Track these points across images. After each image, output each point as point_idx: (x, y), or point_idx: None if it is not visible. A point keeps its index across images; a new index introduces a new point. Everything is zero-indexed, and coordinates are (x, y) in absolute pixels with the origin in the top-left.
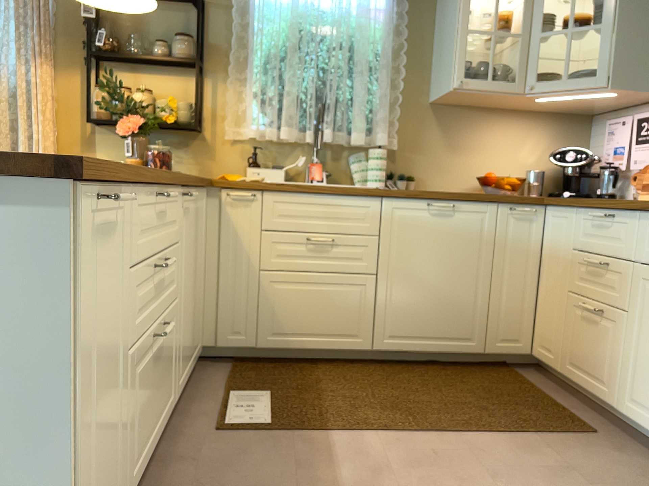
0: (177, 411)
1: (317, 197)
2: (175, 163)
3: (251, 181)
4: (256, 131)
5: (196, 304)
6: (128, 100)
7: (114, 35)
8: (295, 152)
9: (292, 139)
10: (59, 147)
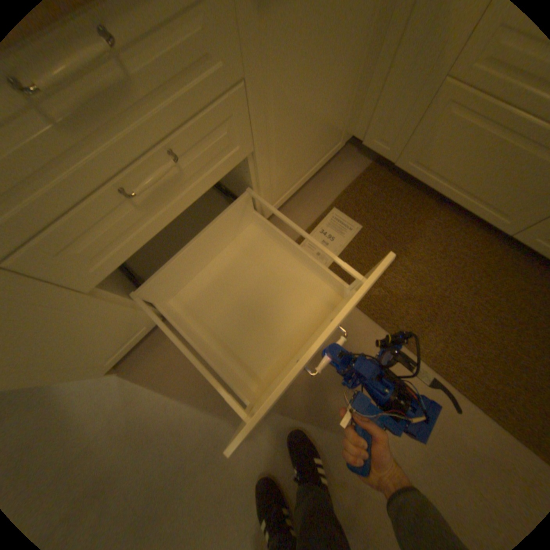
0: (285, 208)
1: None
2: None
3: None
4: None
5: (336, 112)
6: None
7: None
8: None
9: None
10: None
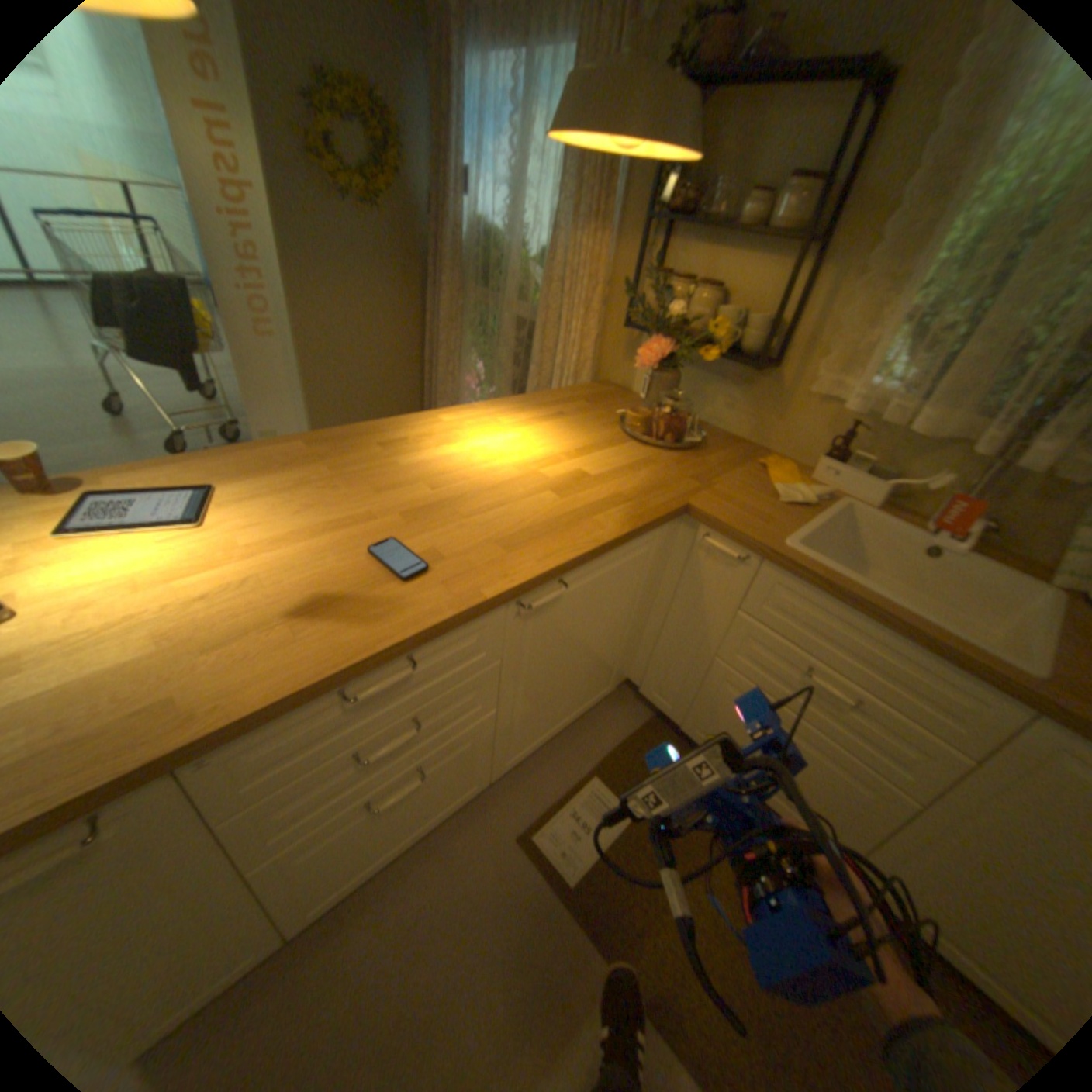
0: (524, 766)
1: (867, 622)
2: (723, 405)
3: (764, 526)
4: (869, 398)
5: (600, 664)
6: (665, 308)
7: (701, 171)
8: (945, 453)
9: (941, 436)
10: (601, 346)
